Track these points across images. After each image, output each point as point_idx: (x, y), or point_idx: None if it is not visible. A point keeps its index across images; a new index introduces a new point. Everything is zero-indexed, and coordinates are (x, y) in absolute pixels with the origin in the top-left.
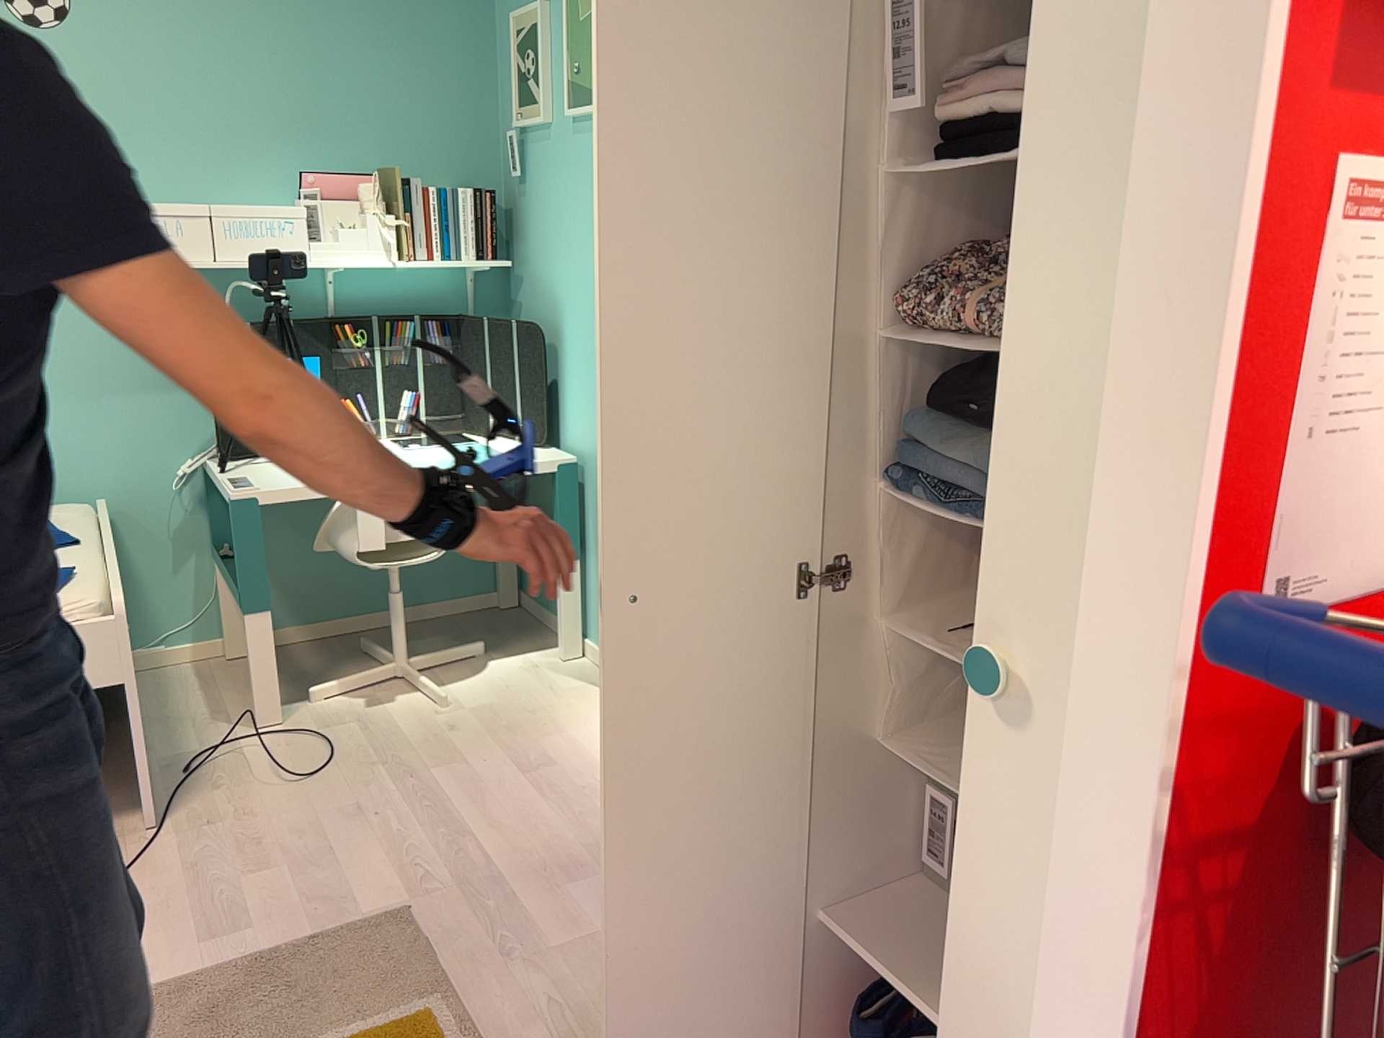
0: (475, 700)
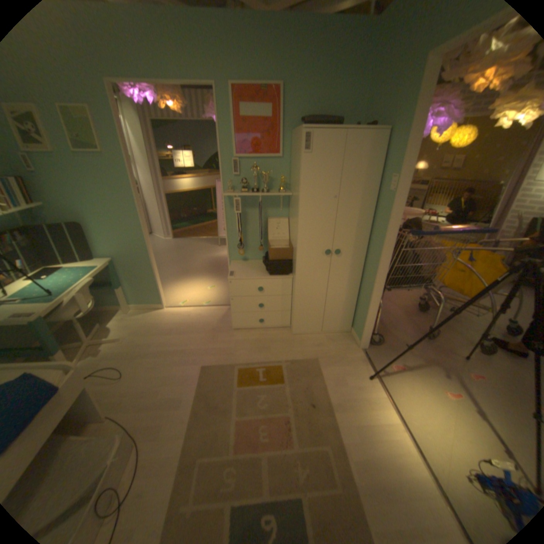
0: (123, 335)
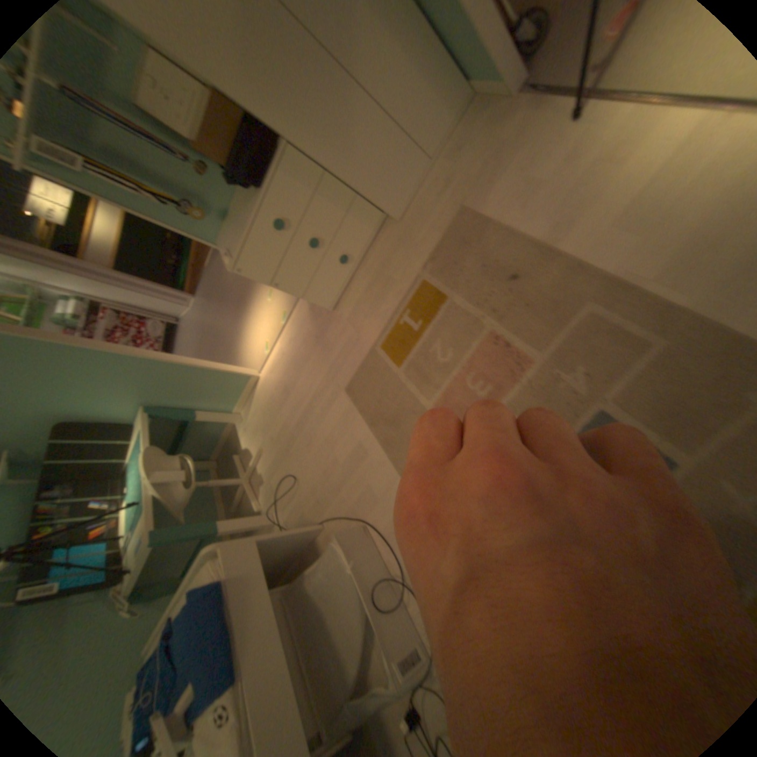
0: (259, 439)
